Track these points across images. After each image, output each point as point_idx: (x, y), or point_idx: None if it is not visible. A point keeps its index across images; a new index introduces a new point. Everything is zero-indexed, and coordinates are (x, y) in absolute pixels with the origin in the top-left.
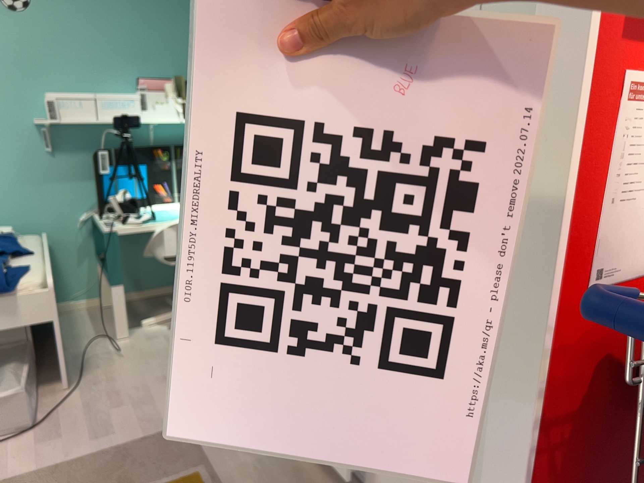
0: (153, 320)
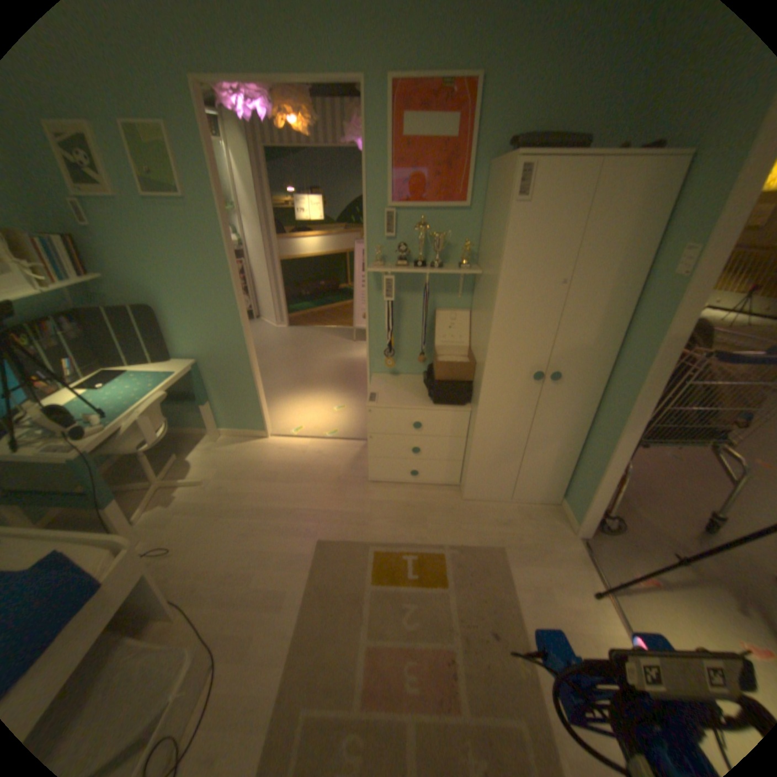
0: (130, 512)
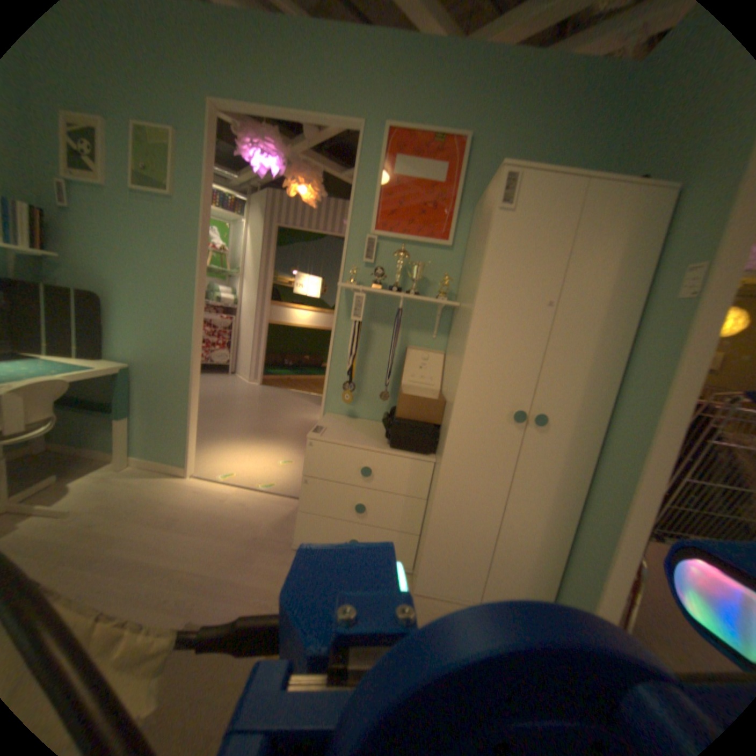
0: None
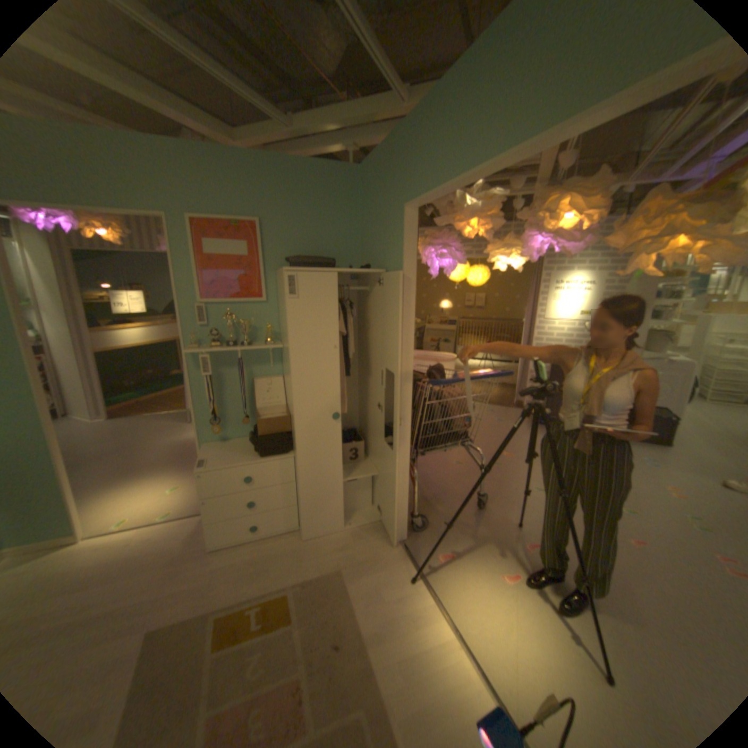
0: None
